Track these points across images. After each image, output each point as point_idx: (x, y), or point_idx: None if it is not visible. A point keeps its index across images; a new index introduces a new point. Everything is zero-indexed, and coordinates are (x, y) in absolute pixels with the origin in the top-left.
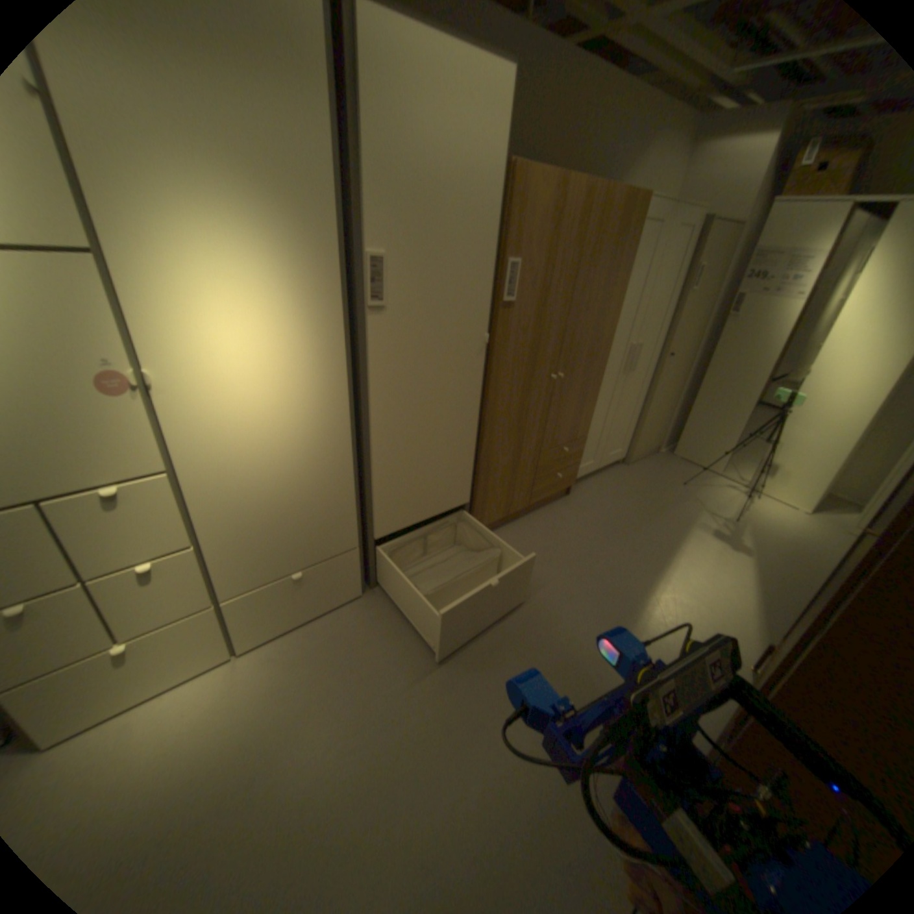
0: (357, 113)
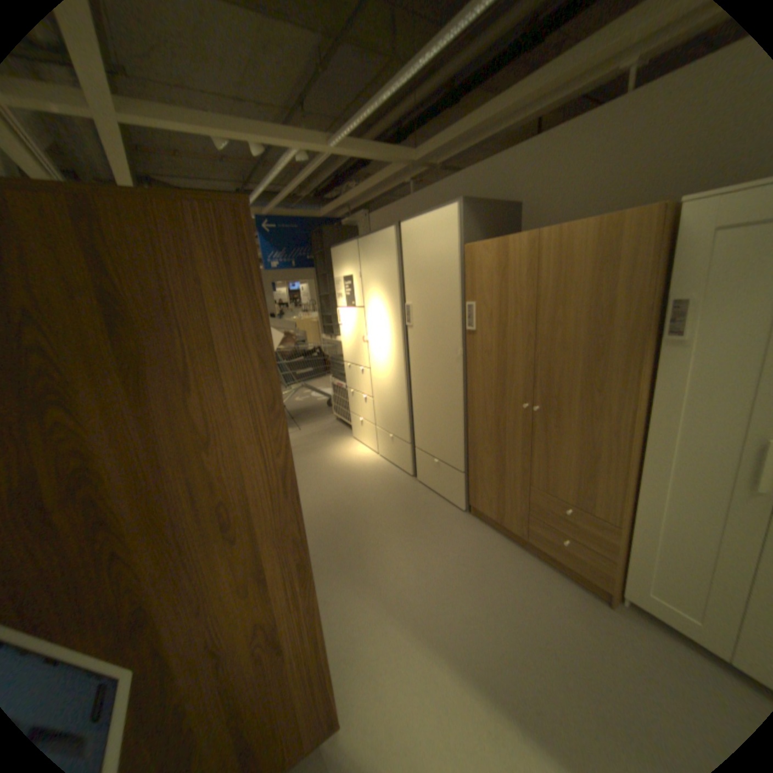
0: (403, 256)
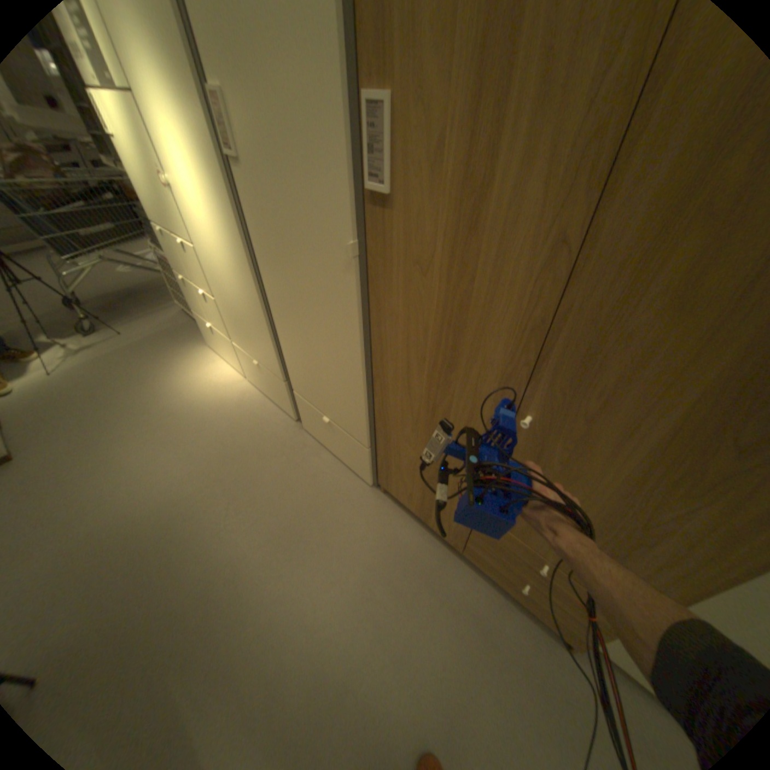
0: None
